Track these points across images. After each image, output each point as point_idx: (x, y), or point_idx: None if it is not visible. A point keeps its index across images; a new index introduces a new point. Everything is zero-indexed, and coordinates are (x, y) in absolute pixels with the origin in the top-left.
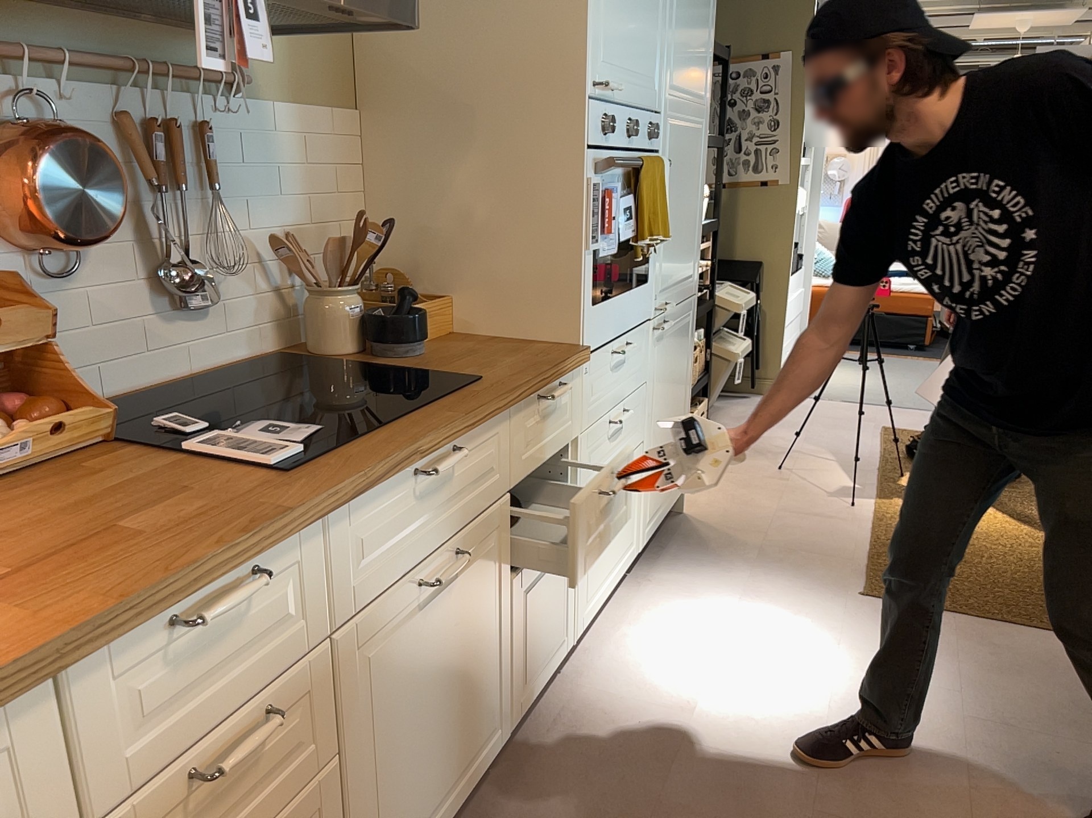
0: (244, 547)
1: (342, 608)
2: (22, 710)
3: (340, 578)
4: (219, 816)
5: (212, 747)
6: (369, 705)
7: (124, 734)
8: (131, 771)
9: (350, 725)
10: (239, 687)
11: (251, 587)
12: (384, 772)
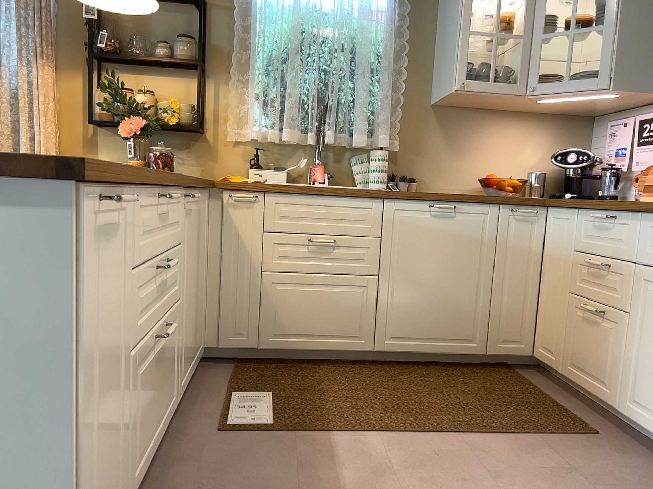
0: (609, 205)
1: (644, 258)
2: (575, 213)
3: (645, 245)
4: (596, 284)
5: (598, 260)
6: (647, 313)
7: (586, 236)
8: (584, 246)
9: (637, 310)
10: (607, 250)
11: (605, 216)
12: (648, 355)
